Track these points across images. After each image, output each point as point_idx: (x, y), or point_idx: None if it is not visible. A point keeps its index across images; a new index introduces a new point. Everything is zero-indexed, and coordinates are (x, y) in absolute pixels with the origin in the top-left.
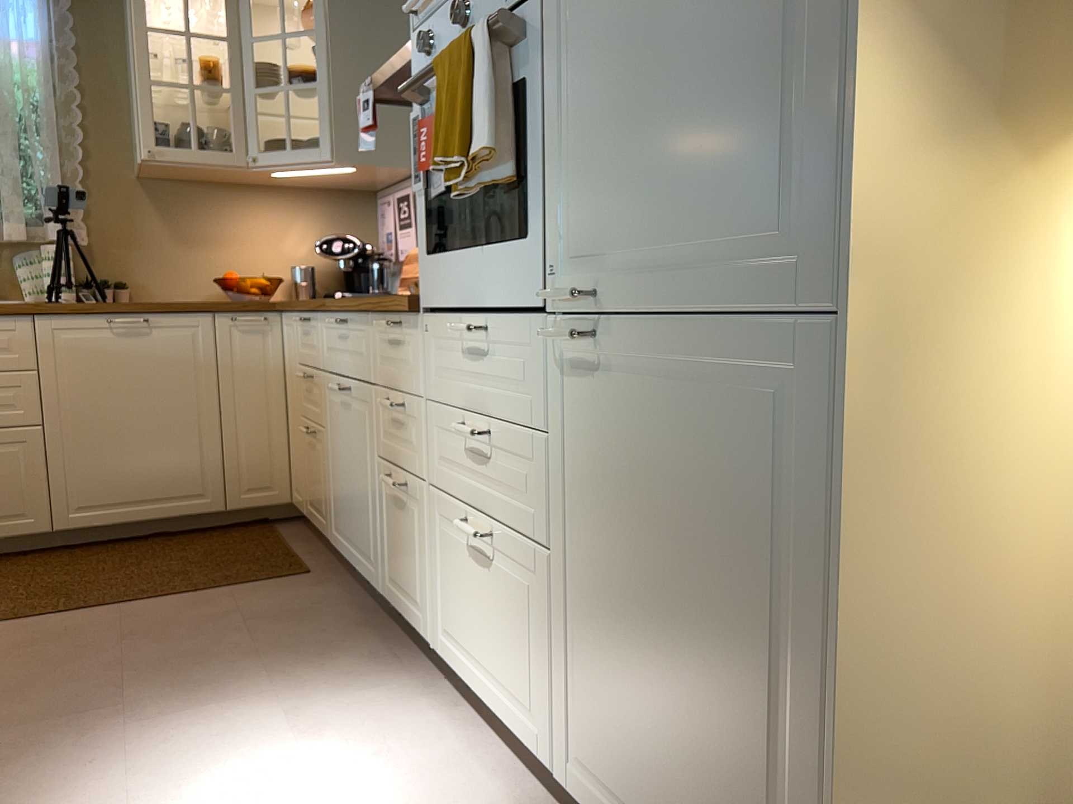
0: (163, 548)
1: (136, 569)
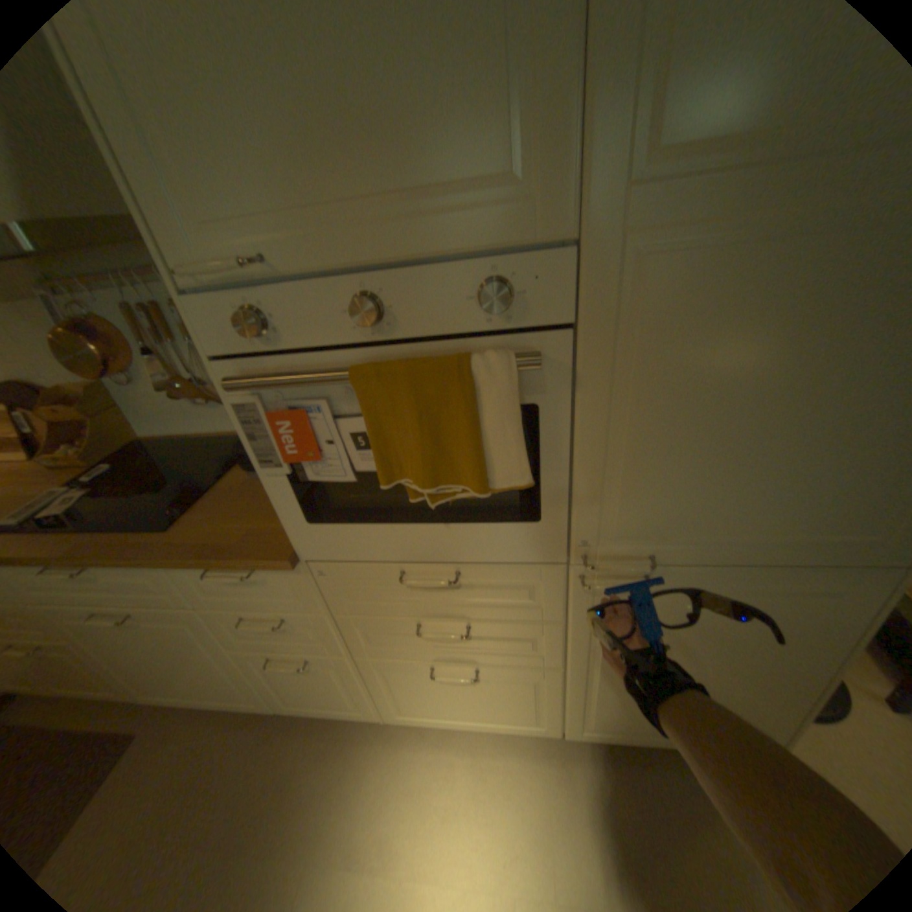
0: None
1: None
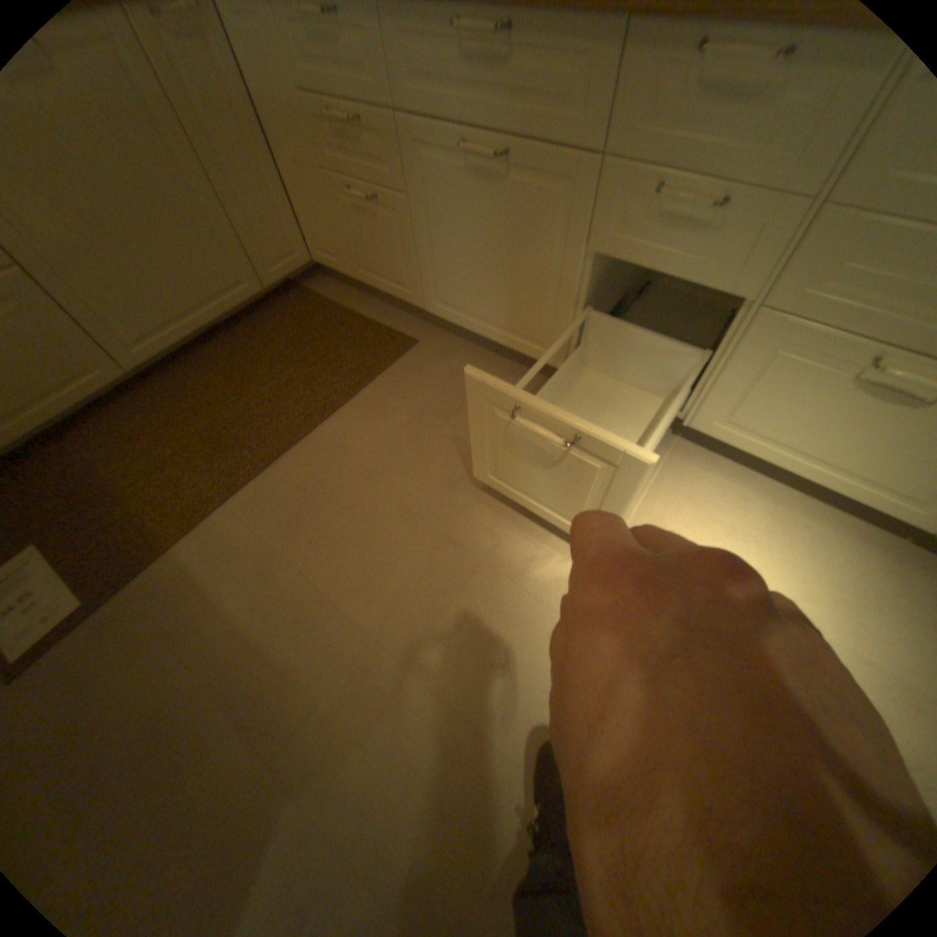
0: (240, 347)
1: (254, 385)
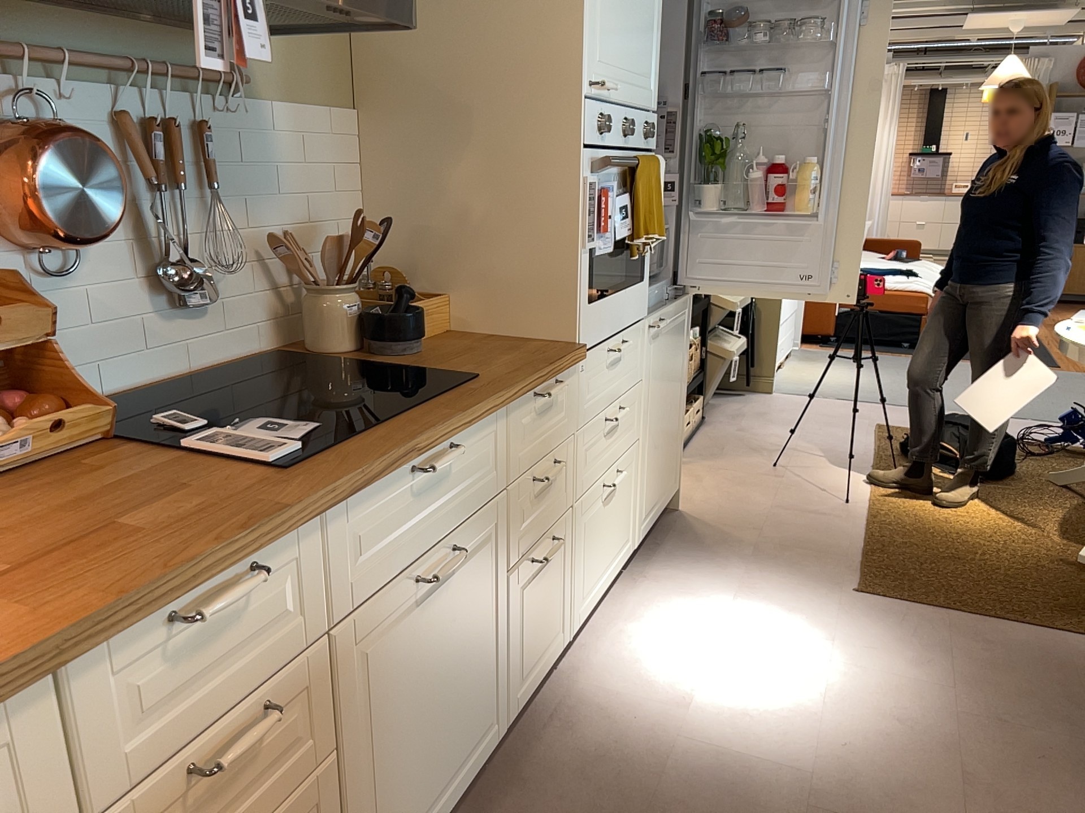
0: None
1: None
